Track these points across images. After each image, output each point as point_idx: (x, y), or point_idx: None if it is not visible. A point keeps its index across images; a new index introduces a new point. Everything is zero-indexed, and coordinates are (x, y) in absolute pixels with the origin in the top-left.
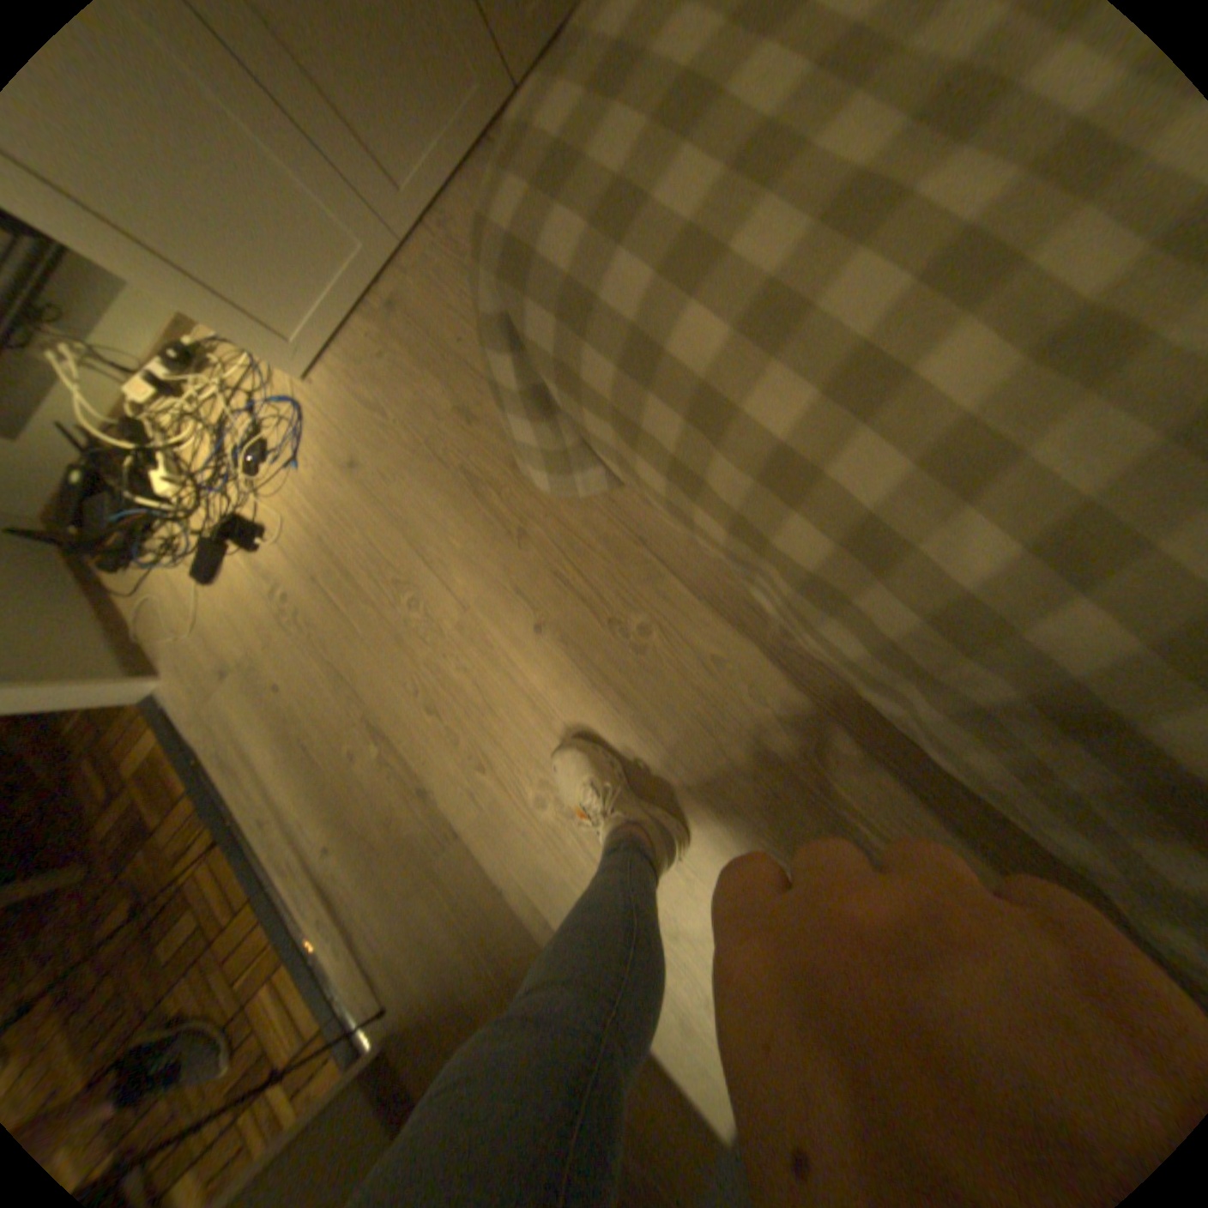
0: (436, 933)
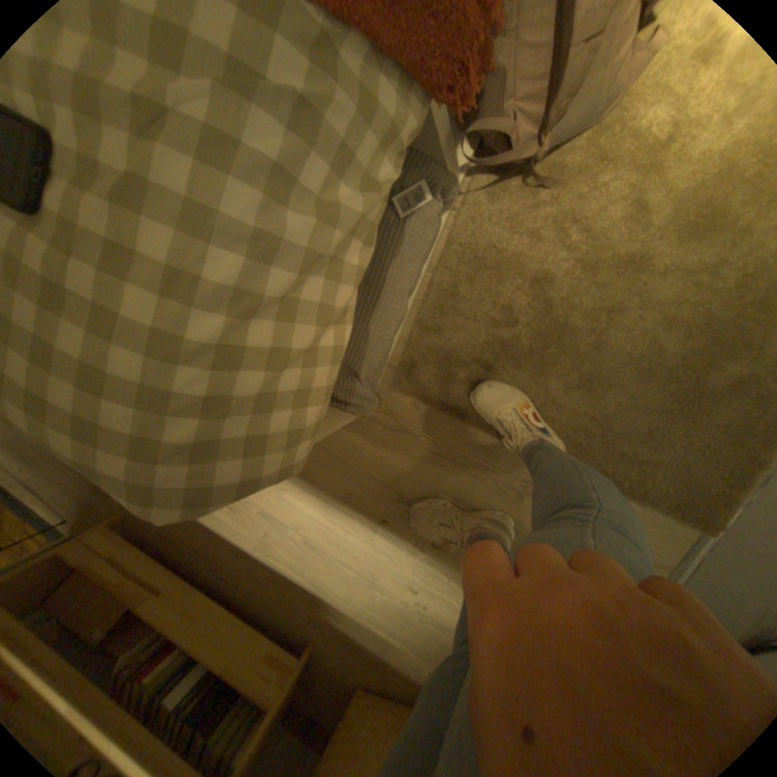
0: (67, 480)
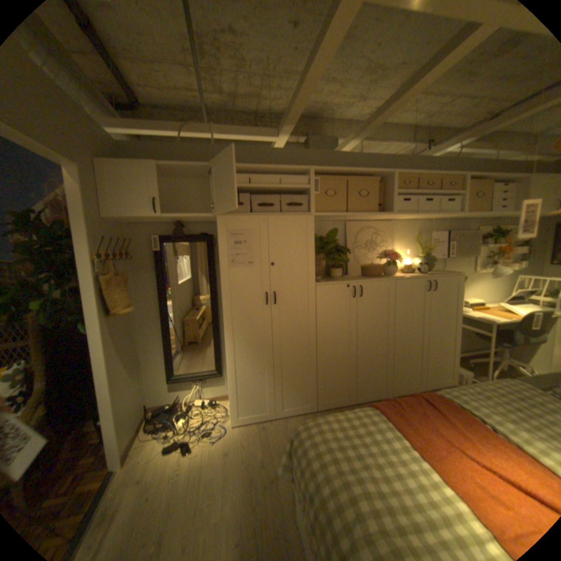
0: None
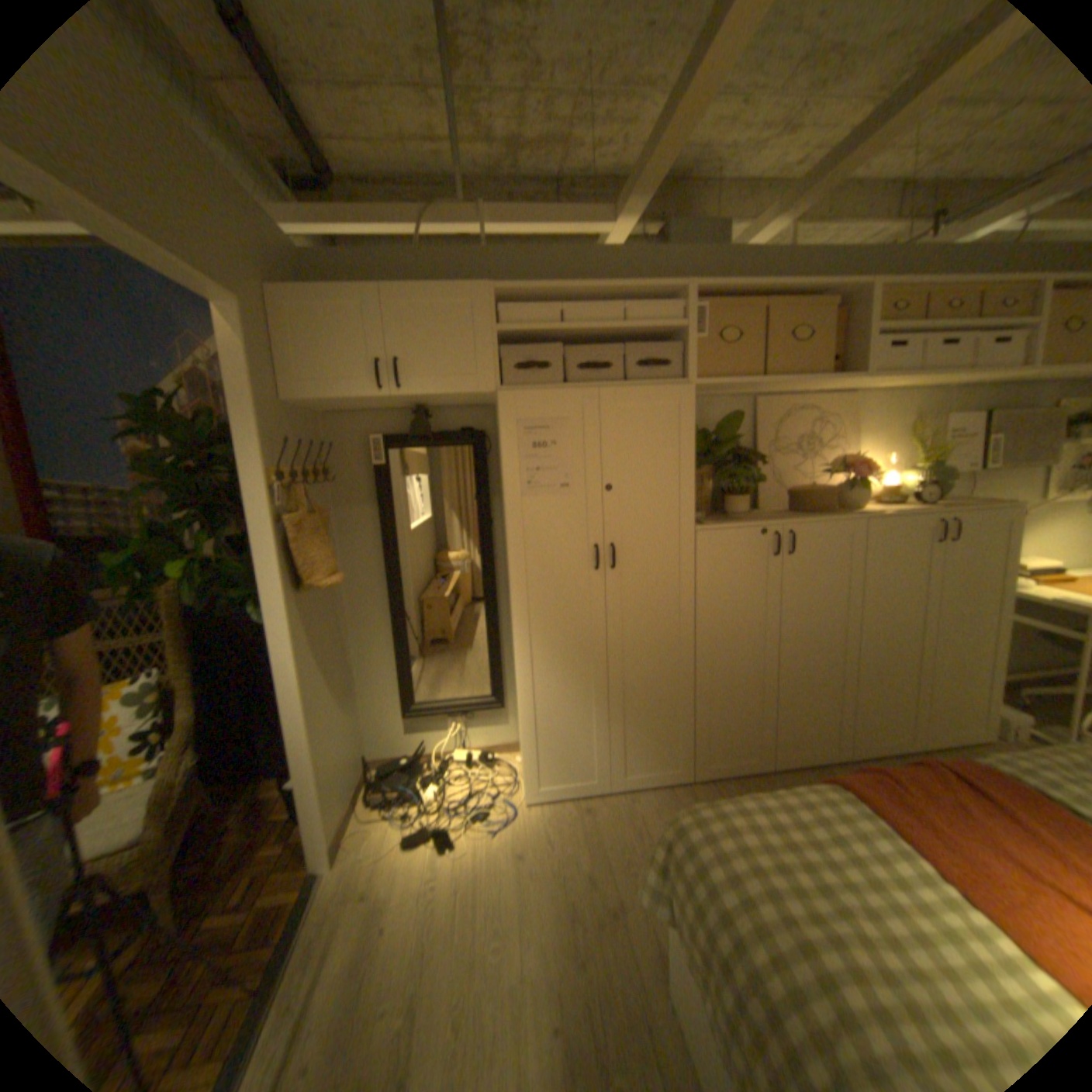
0: None
